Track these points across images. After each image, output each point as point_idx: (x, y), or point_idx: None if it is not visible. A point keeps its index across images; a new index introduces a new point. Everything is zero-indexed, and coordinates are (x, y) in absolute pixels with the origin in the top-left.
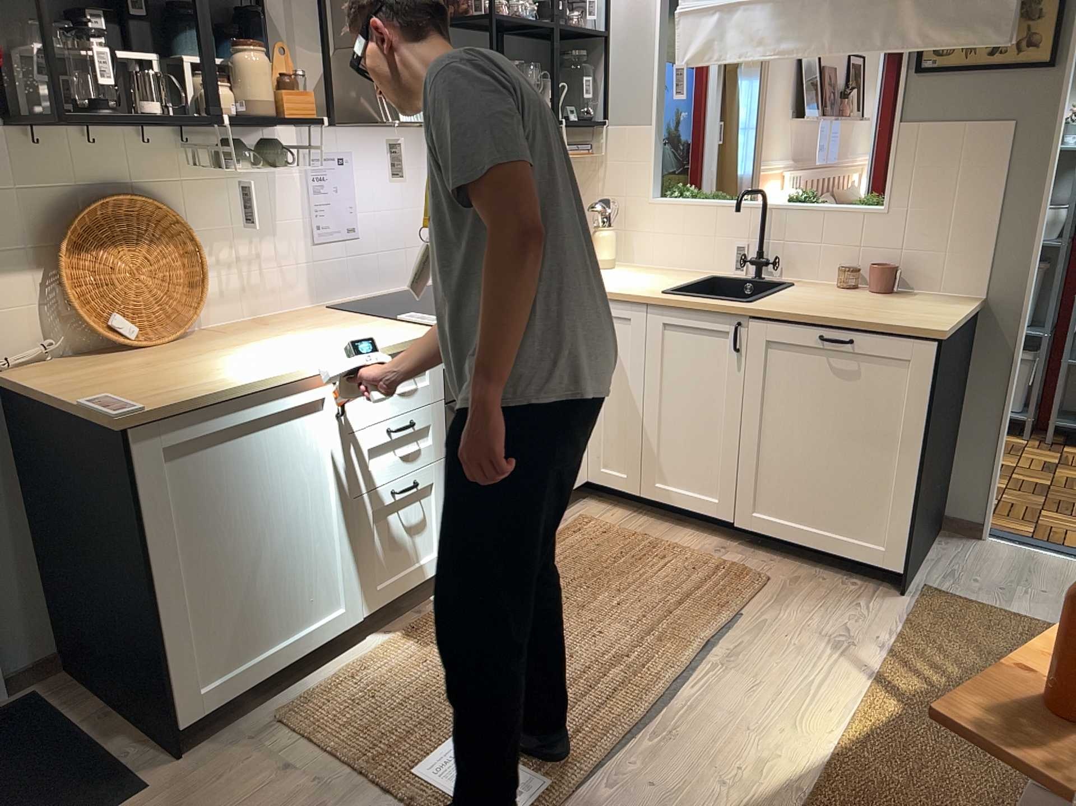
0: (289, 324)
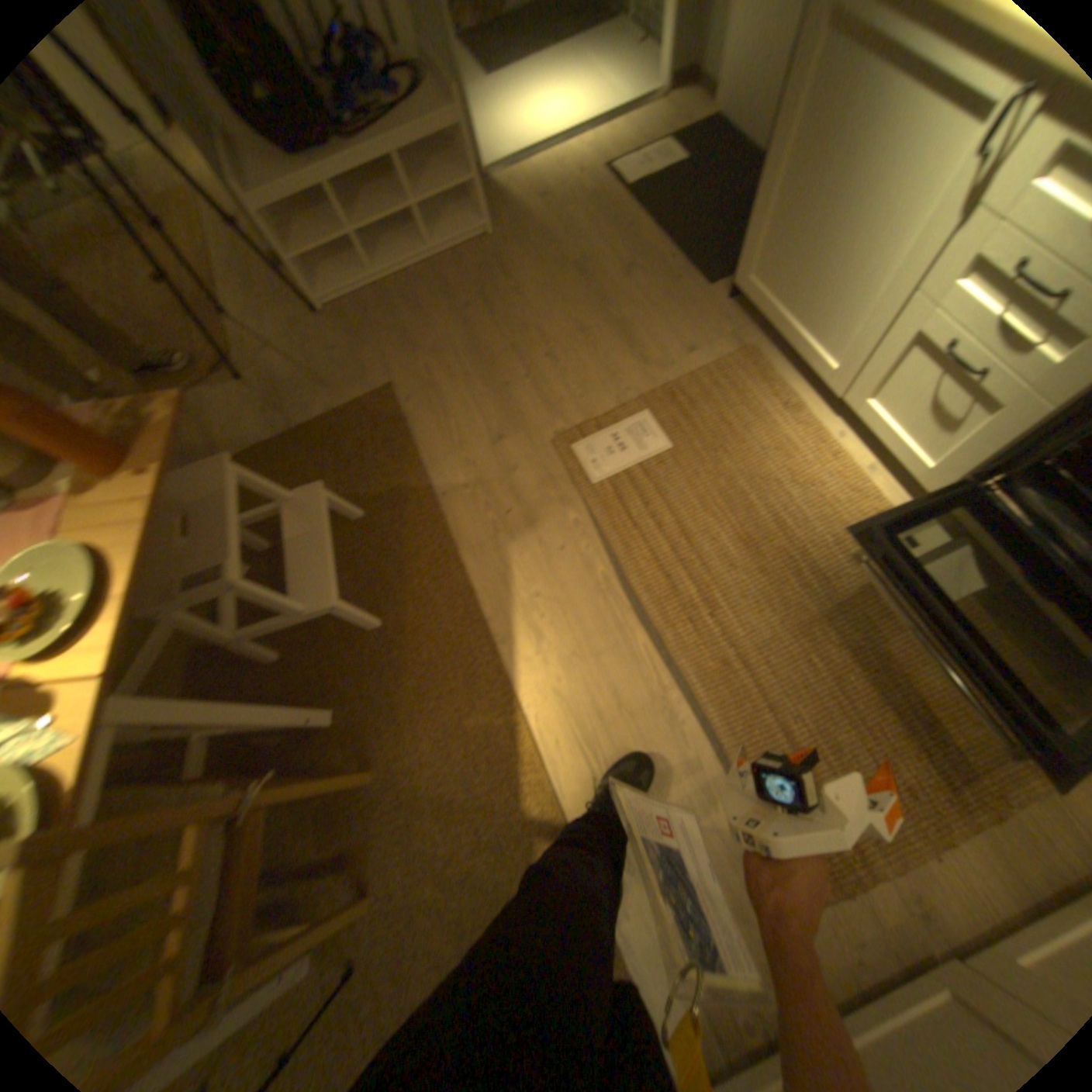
0: None
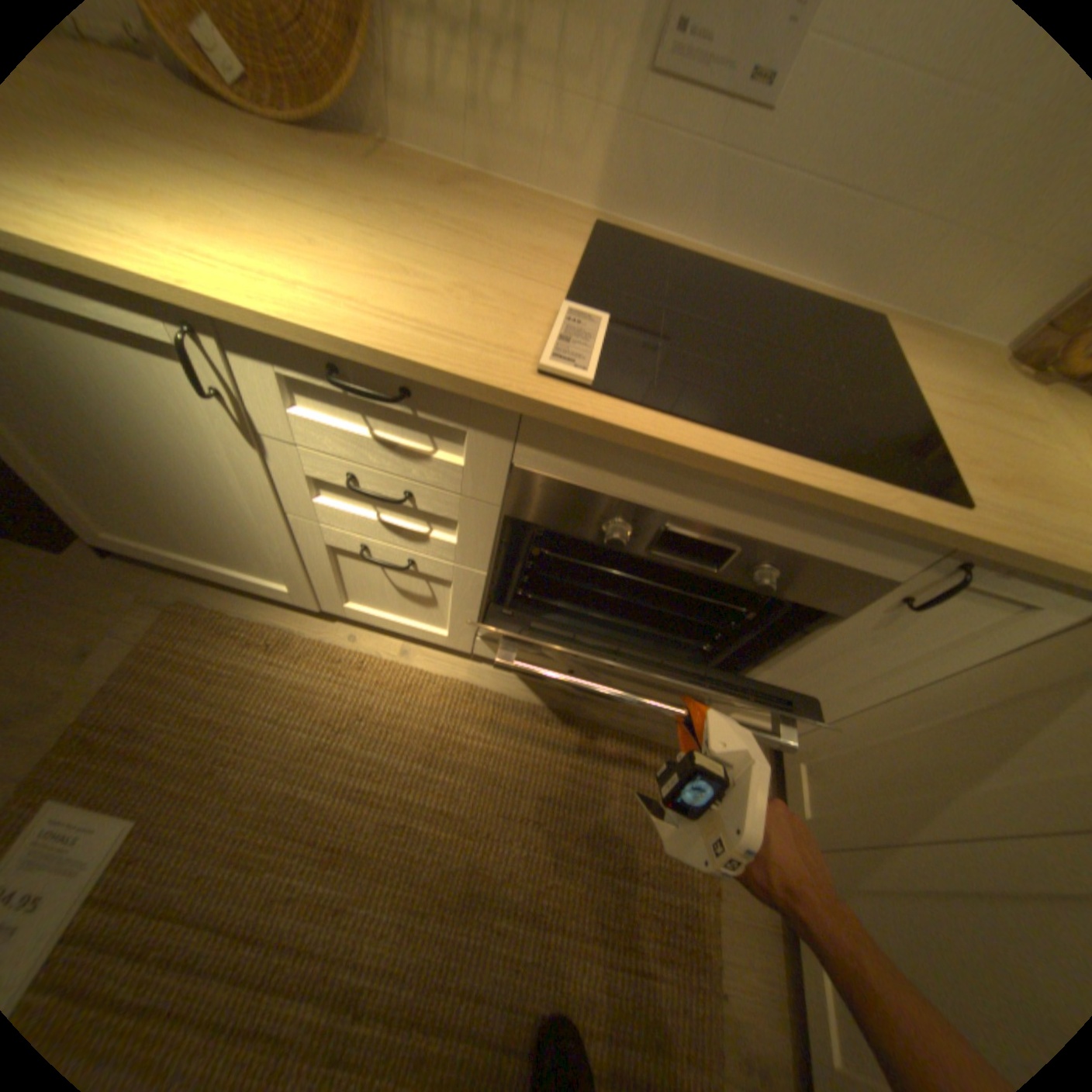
0: (462, 201)
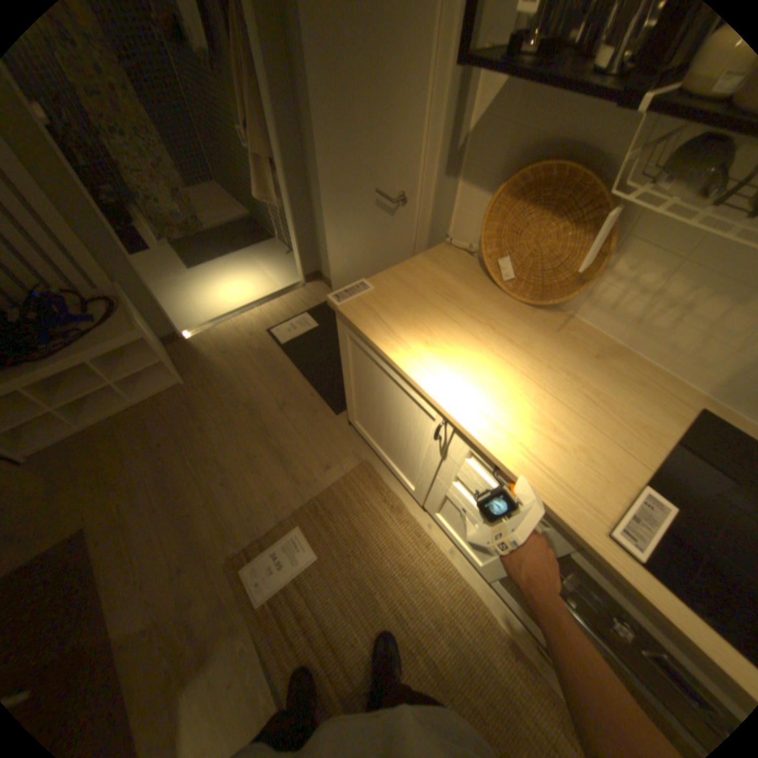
0: (607, 375)
